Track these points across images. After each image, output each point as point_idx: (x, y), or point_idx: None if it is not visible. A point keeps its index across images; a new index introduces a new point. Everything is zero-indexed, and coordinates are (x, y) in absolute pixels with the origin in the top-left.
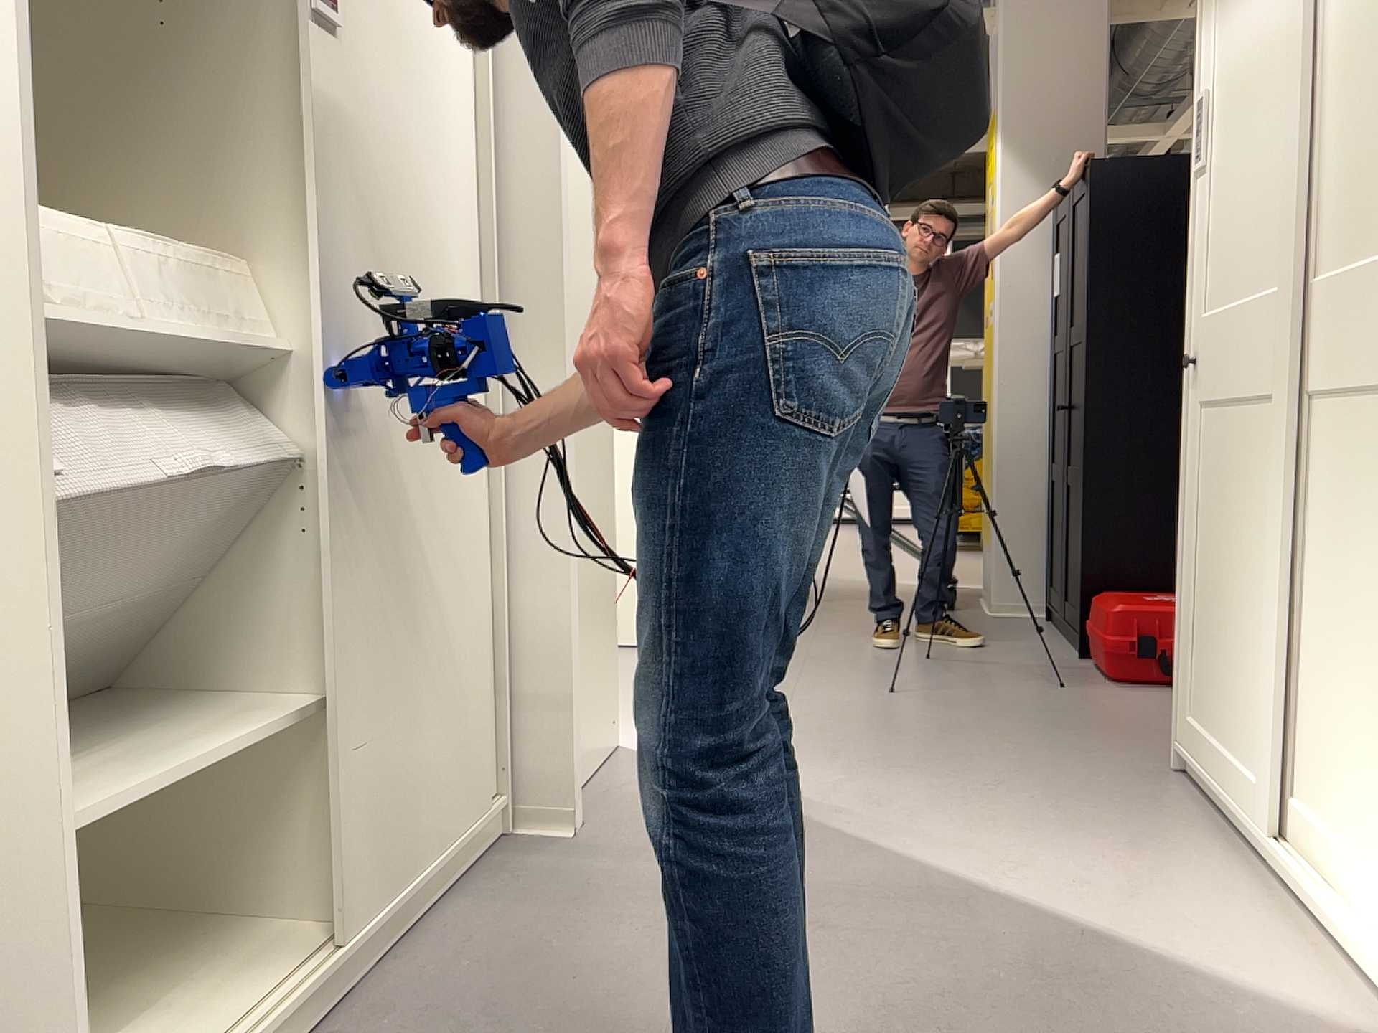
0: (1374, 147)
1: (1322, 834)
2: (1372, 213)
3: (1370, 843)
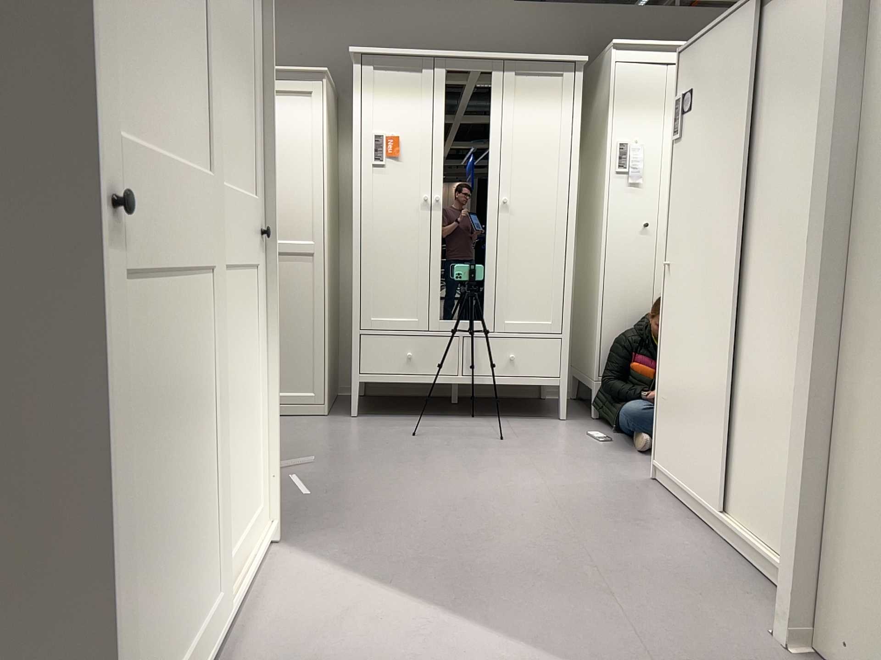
0: (231, 121)
1: (235, 554)
2: (232, 162)
3: (249, 511)
